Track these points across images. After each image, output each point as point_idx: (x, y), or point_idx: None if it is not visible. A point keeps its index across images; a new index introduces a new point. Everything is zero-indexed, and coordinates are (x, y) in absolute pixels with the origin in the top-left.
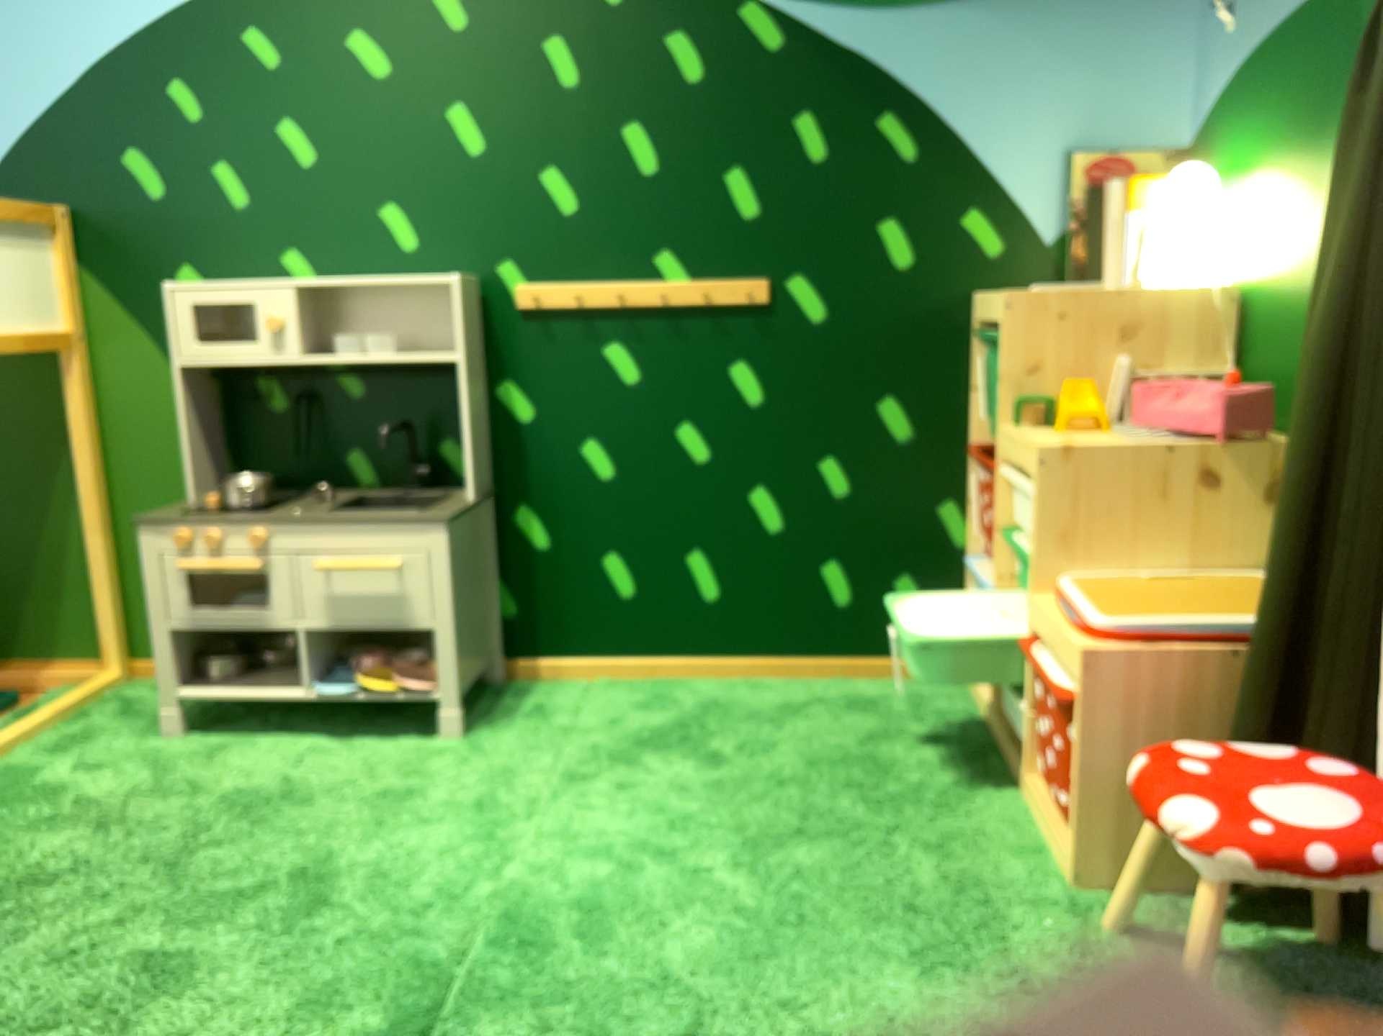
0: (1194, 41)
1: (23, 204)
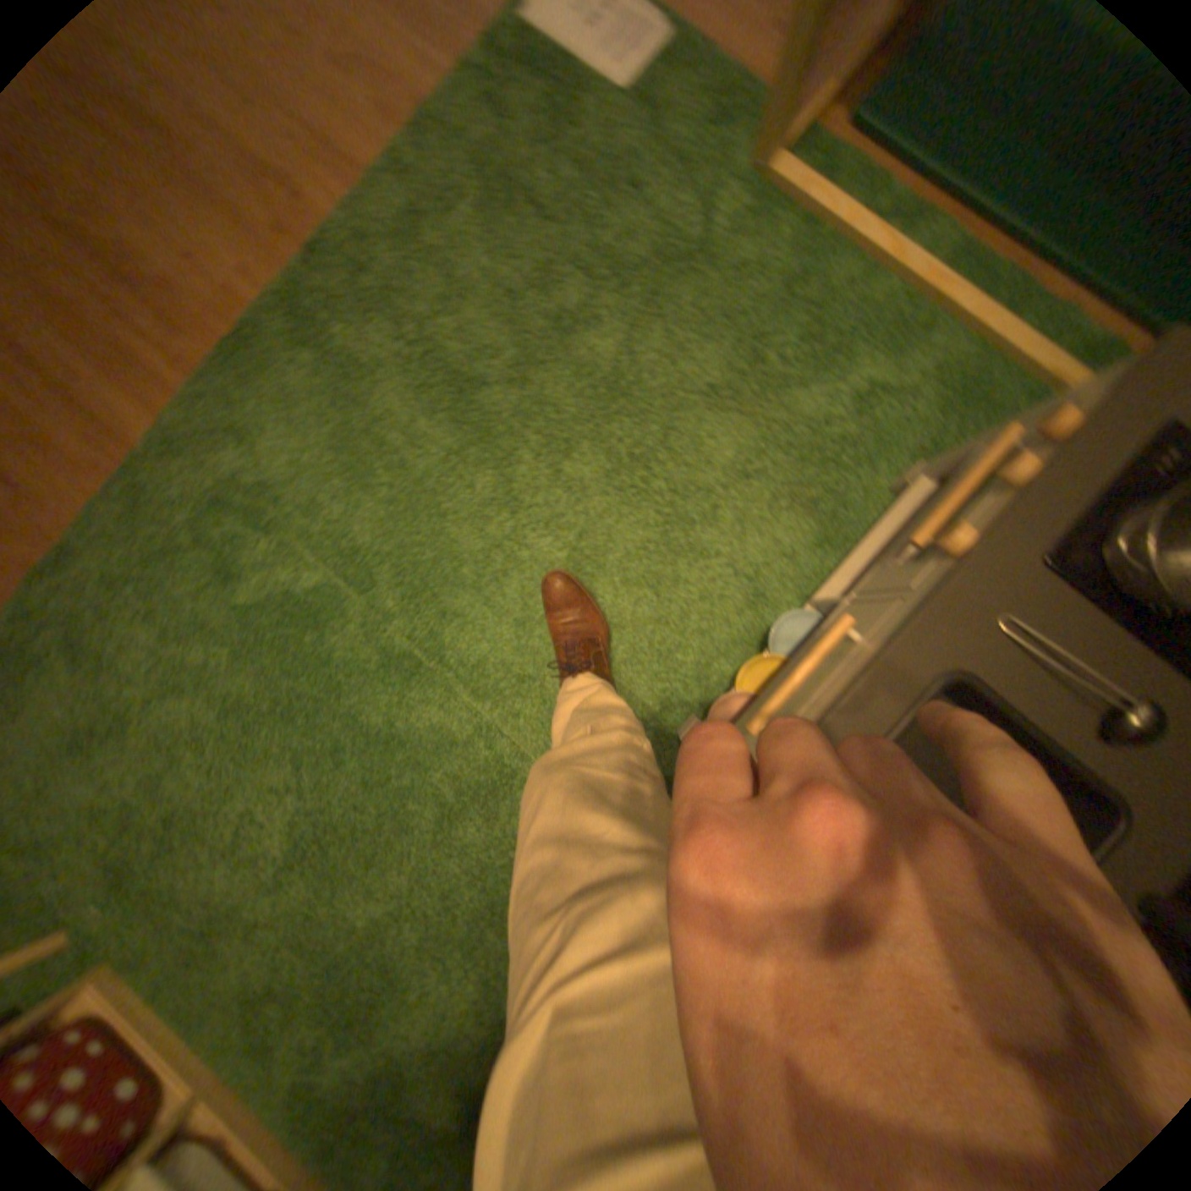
0: None
1: None
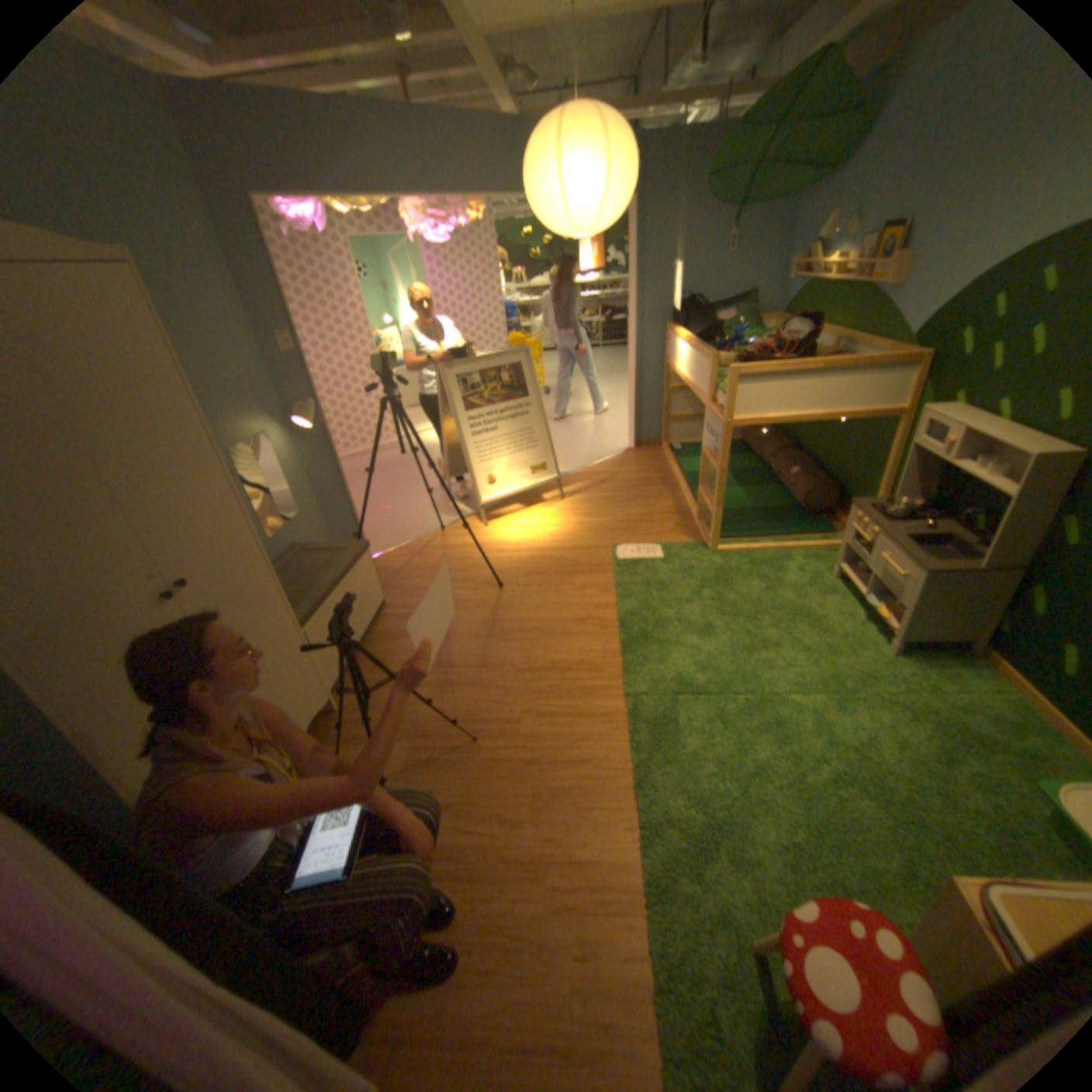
0: None
1: (921, 347)
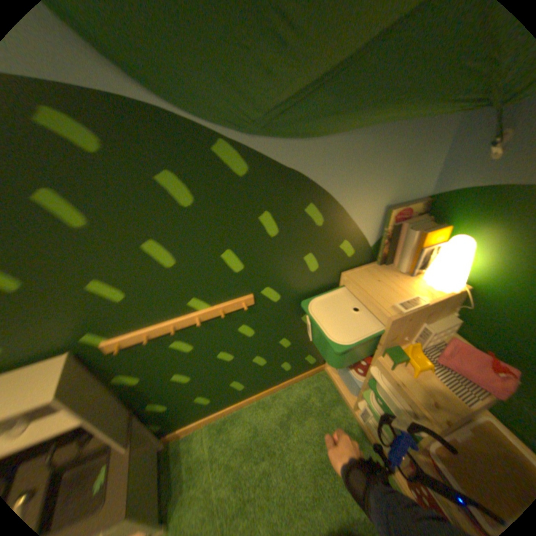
0: (452, 146)
1: None
